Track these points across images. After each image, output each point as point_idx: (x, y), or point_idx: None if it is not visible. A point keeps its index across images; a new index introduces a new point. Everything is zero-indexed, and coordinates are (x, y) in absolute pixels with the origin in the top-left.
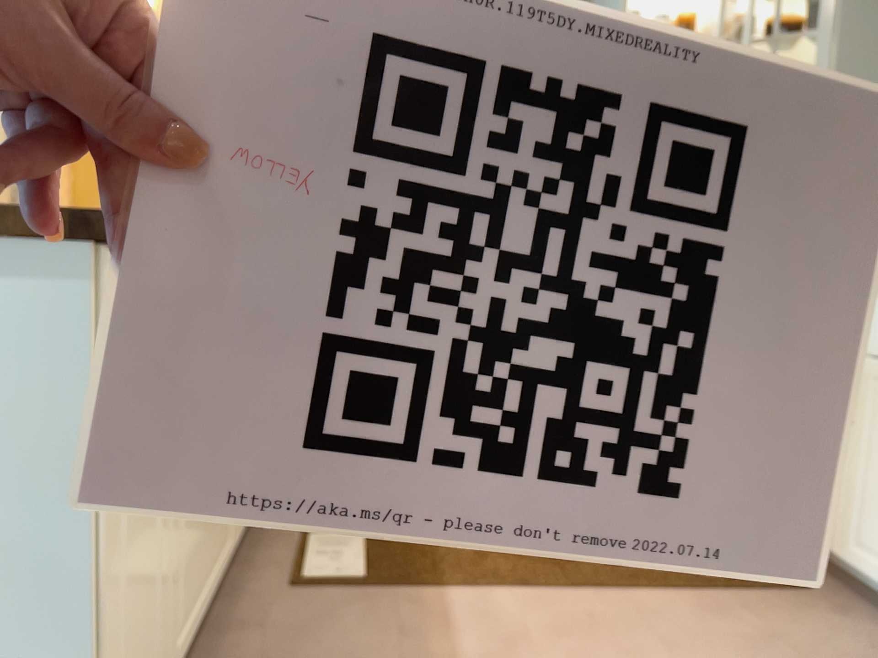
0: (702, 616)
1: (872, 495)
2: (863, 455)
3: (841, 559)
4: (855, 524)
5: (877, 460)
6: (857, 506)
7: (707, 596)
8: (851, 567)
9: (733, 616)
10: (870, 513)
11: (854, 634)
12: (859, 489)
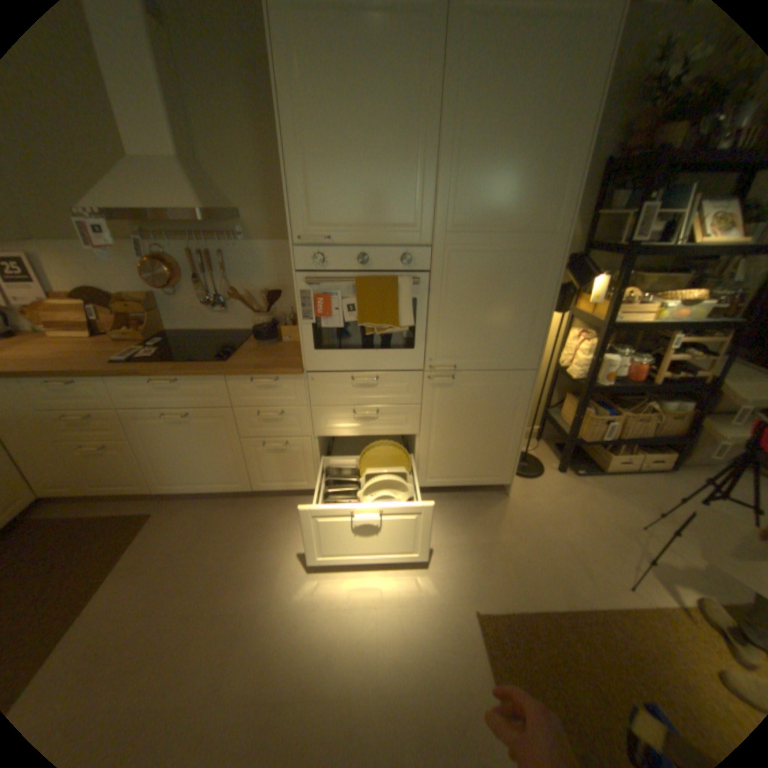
0: (128, 581)
1: (154, 465)
2: (139, 451)
3: (150, 494)
4: (150, 478)
5: (148, 451)
6: (147, 472)
7: (115, 568)
8: (157, 494)
9: (138, 563)
10: (156, 471)
11: (182, 519)
12: (145, 465)
